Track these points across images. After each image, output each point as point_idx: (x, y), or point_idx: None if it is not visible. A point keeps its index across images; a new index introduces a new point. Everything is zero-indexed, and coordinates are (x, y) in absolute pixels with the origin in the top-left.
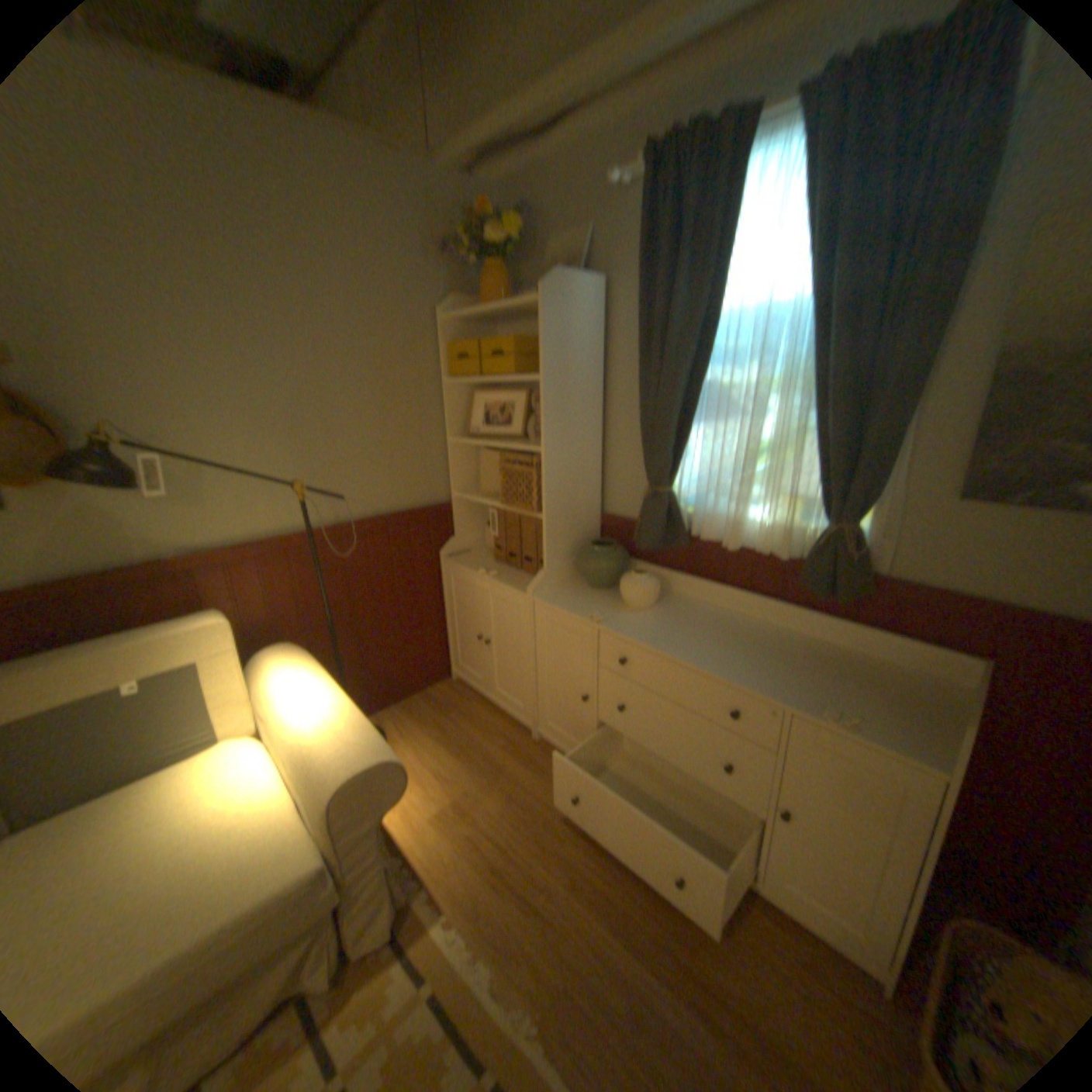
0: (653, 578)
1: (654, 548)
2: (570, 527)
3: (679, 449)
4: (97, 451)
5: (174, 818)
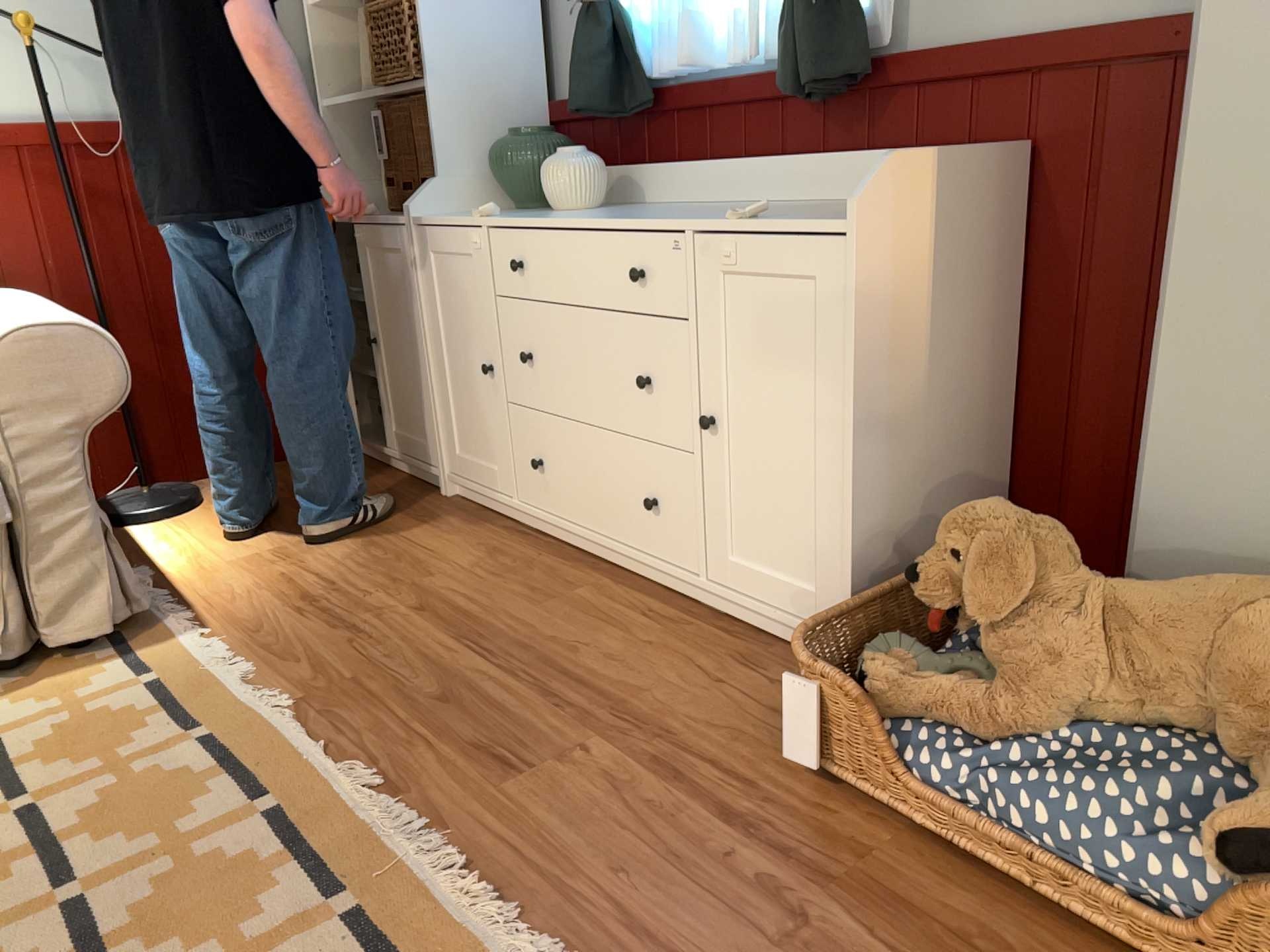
0: (584, 157)
1: (593, 116)
2: (480, 116)
3: None
4: None
5: None
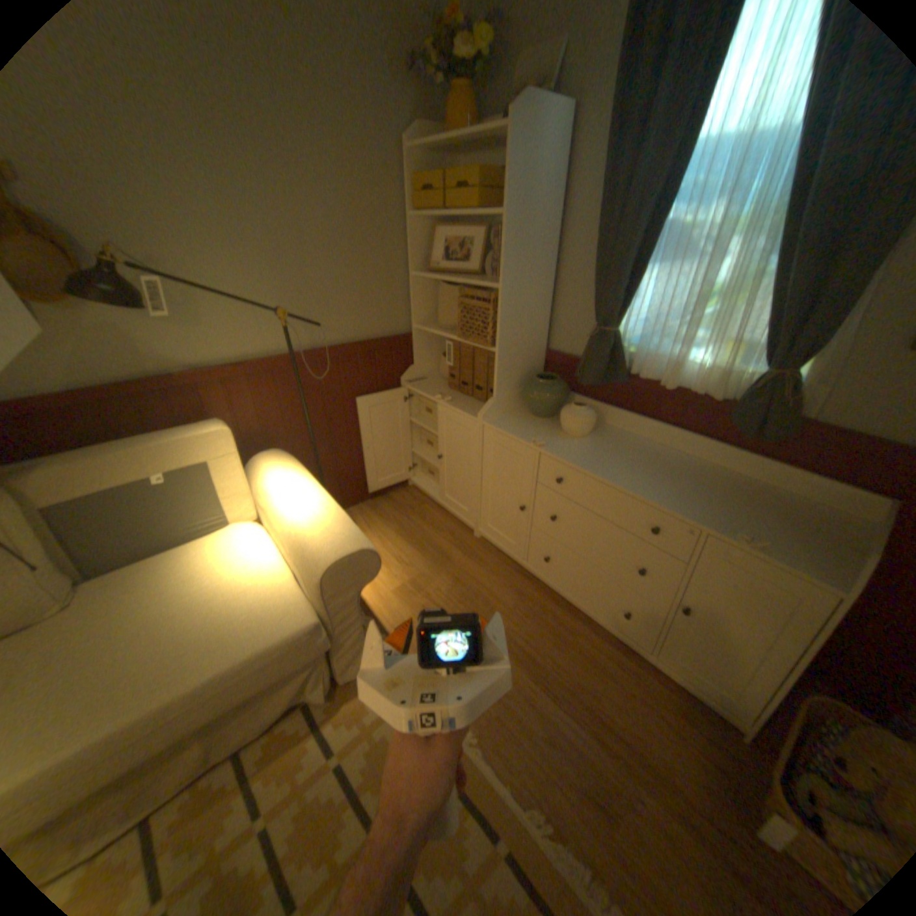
0: (591, 411)
1: (594, 385)
2: (518, 362)
3: (630, 291)
4: (107, 274)
5: (202, 580)
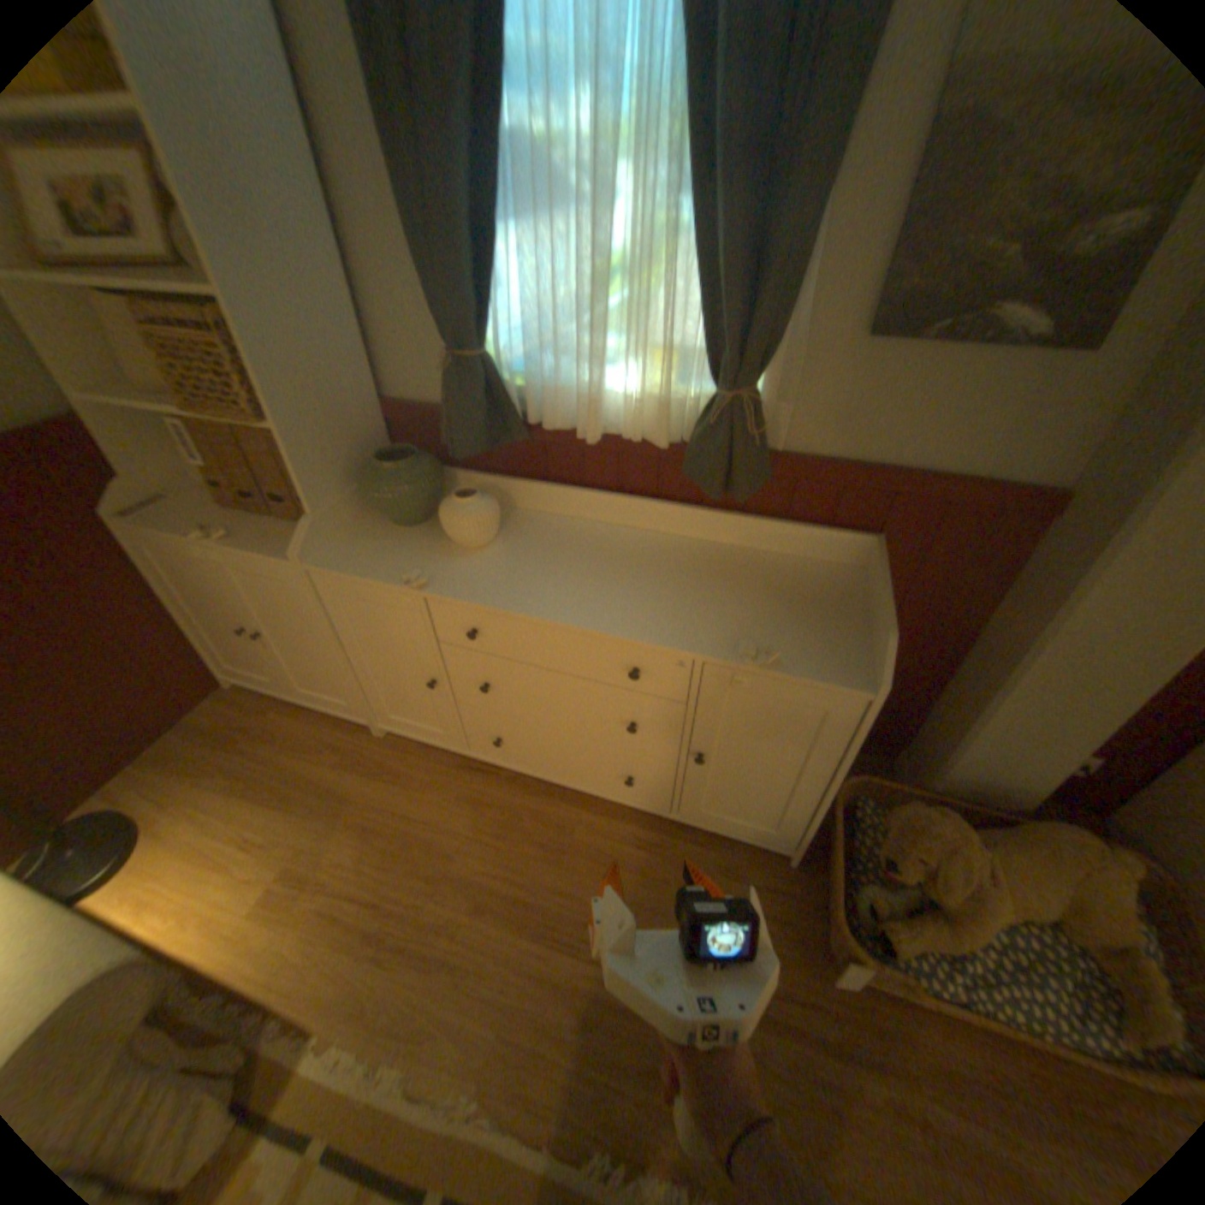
0: (488, 501)
1: (480, 454)
2: (333, 436)
3: (485, 277)
4: None
5: None
